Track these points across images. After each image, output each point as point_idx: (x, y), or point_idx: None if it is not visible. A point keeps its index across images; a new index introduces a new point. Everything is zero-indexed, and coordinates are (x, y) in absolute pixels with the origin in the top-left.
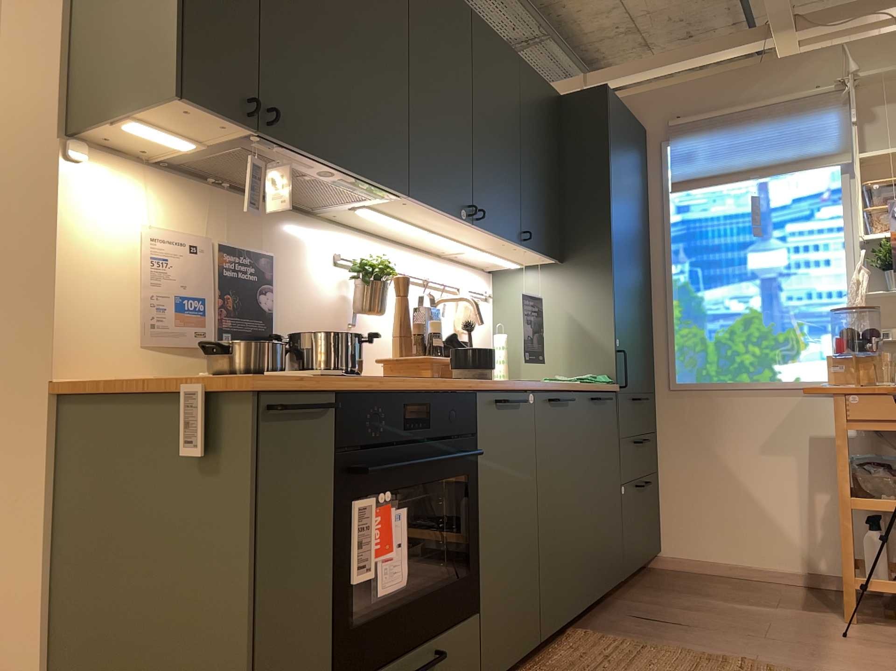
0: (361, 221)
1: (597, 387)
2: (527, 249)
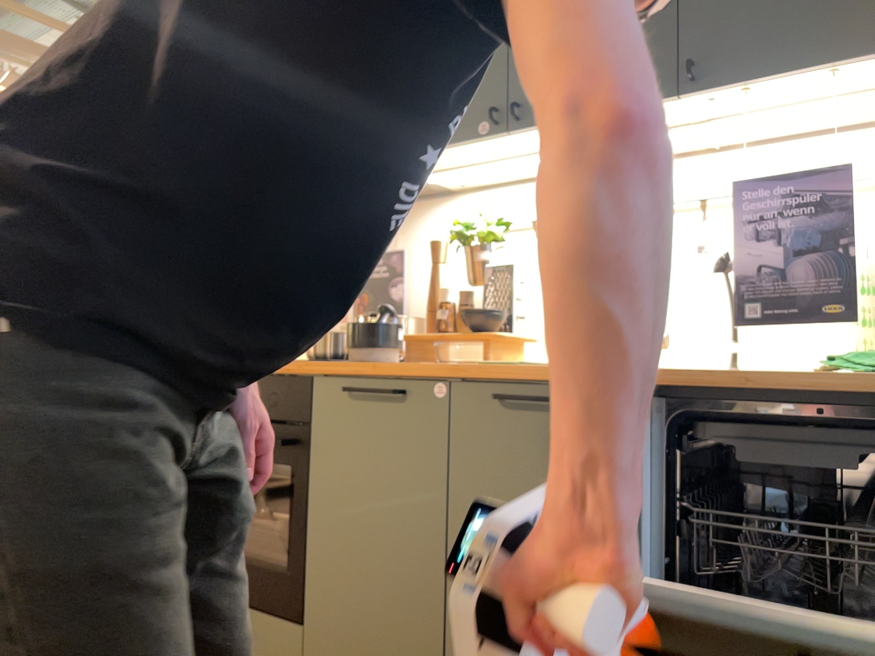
0: (497, 176)
1: (806, 380)
2: (738, 89)
